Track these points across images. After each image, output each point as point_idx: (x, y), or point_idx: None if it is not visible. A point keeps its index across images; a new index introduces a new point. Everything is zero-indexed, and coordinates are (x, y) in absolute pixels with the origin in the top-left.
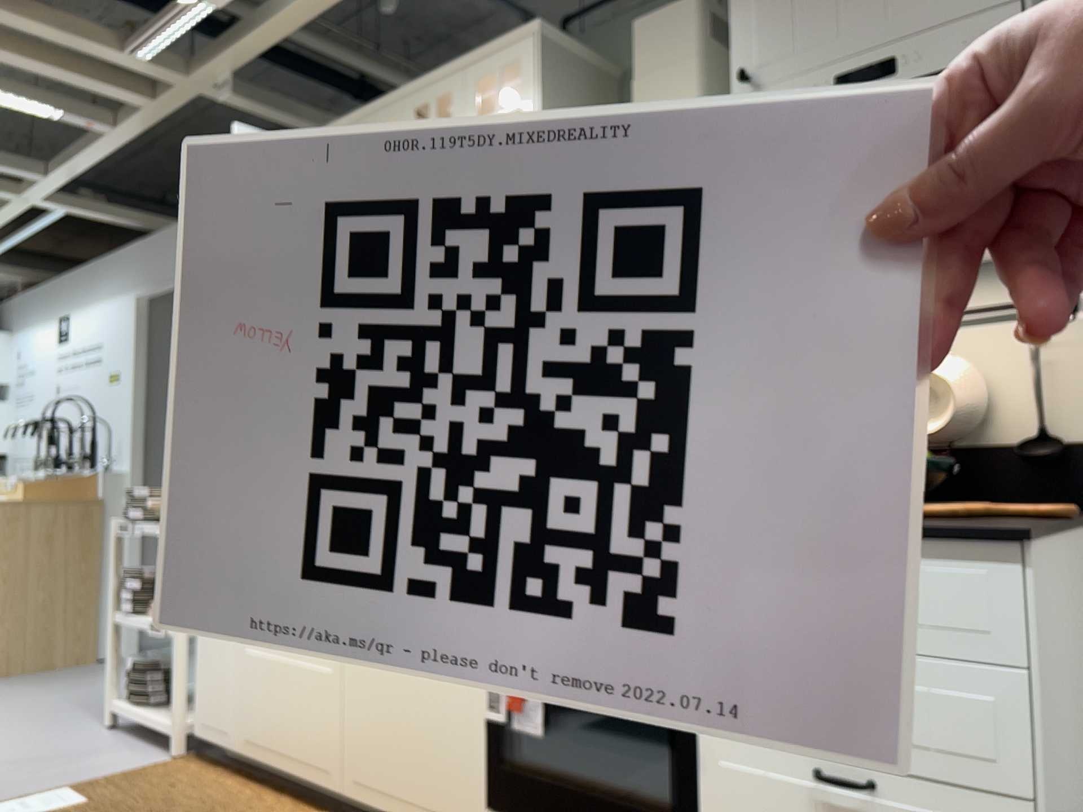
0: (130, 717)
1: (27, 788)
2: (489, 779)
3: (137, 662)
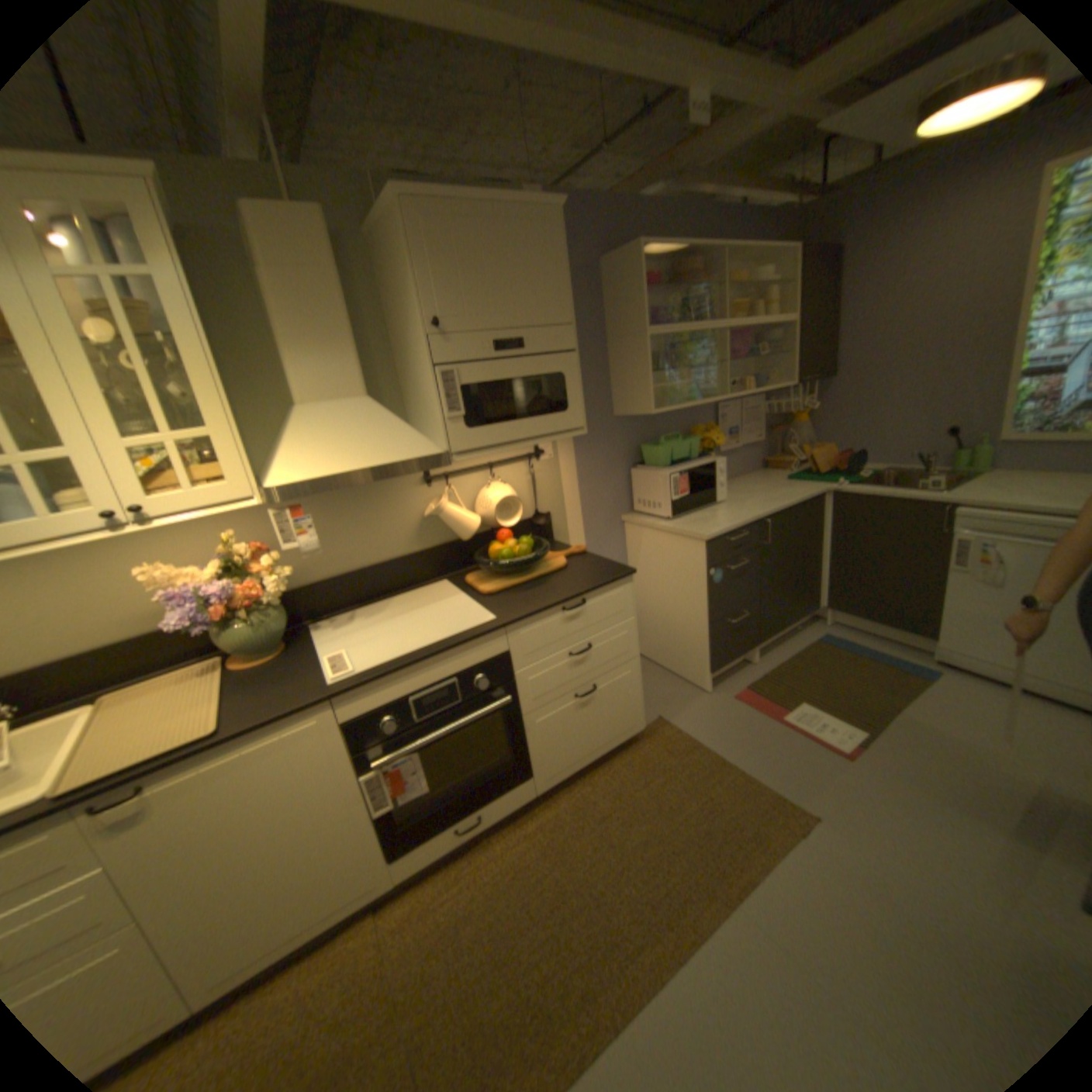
0: None
1: None
2: (381, 849)
3: None
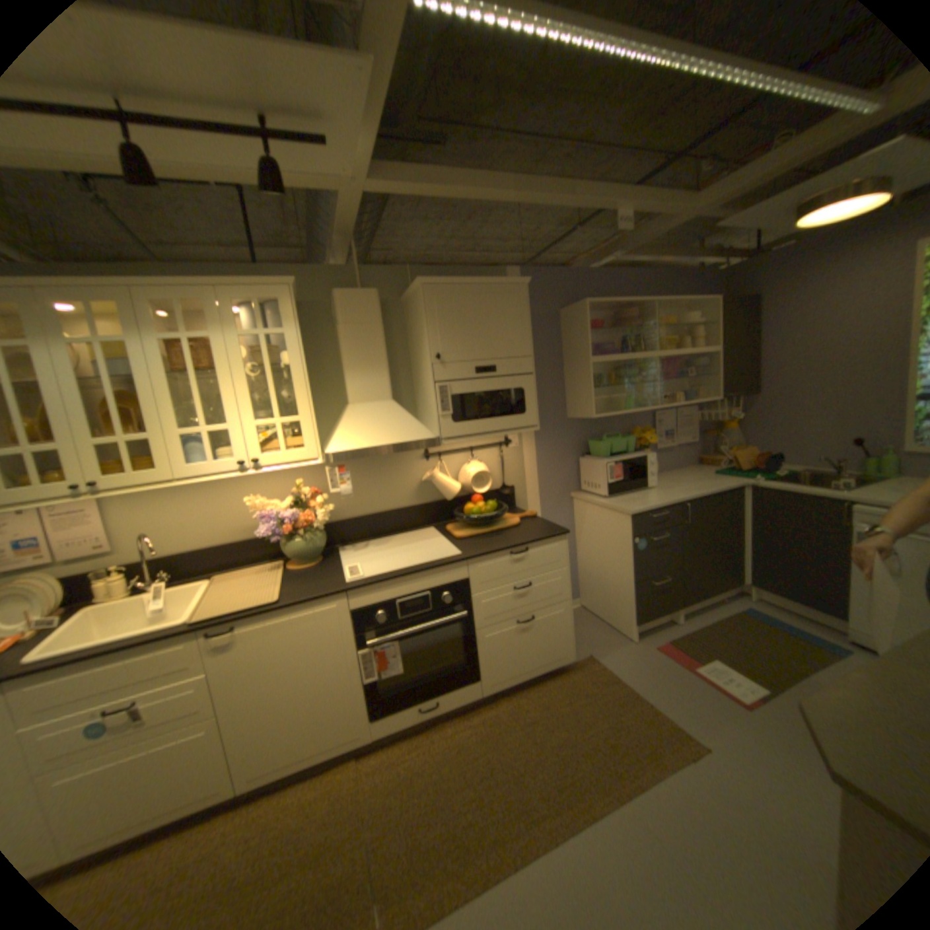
0: None
1: None
2: (367, 709)
3: None
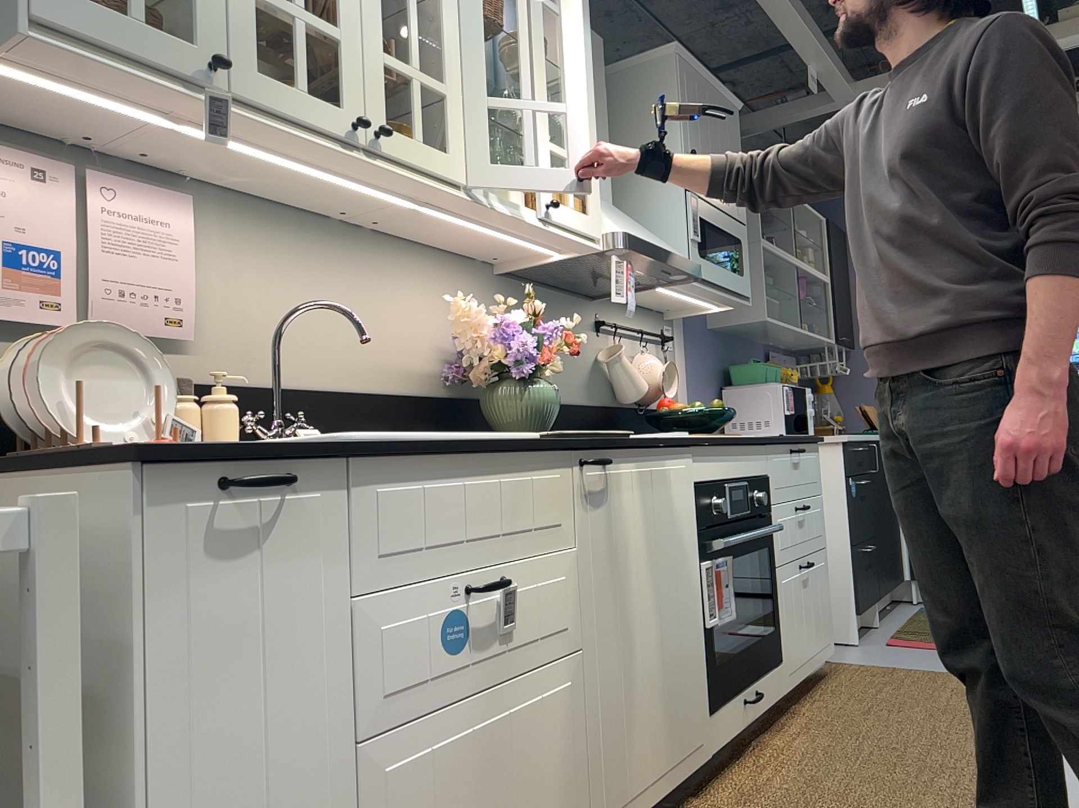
0: None
1: None
2: (706, 685)
3: None
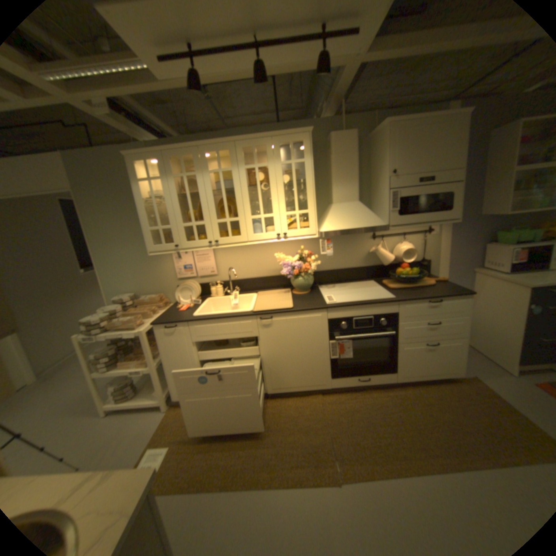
0: (122, 409)
1: (124, 460)
2: (331, 372)
3: (113, 388)
